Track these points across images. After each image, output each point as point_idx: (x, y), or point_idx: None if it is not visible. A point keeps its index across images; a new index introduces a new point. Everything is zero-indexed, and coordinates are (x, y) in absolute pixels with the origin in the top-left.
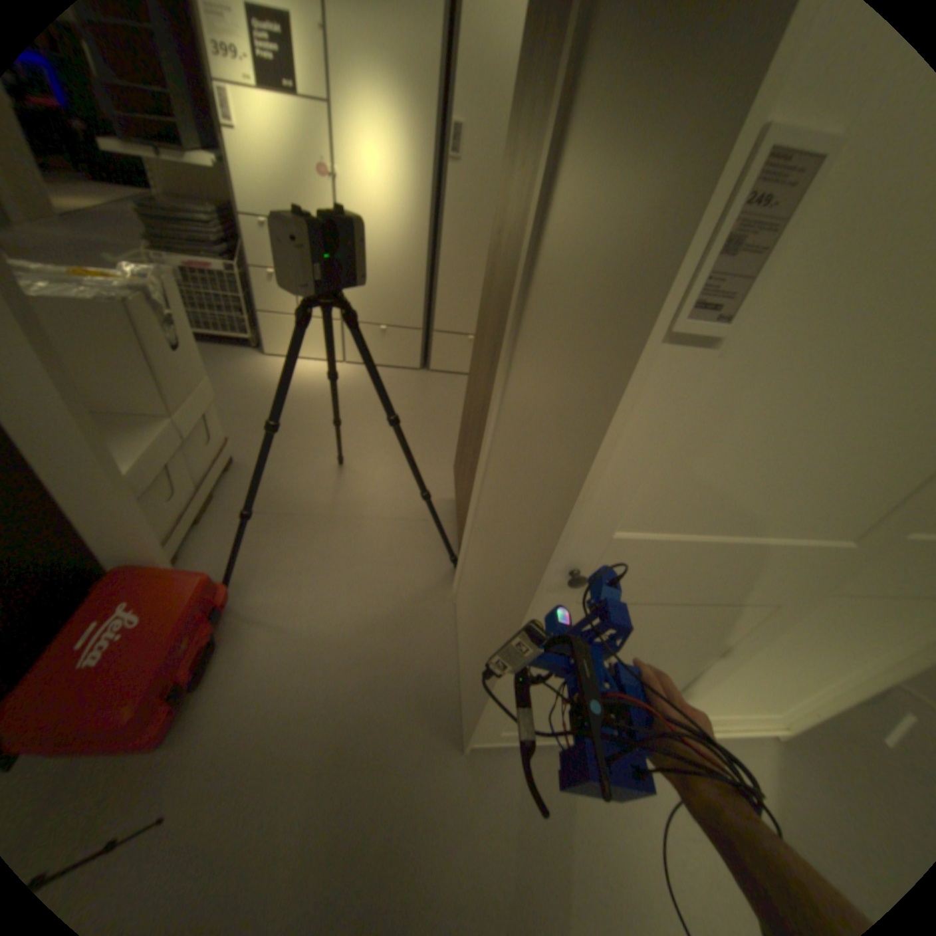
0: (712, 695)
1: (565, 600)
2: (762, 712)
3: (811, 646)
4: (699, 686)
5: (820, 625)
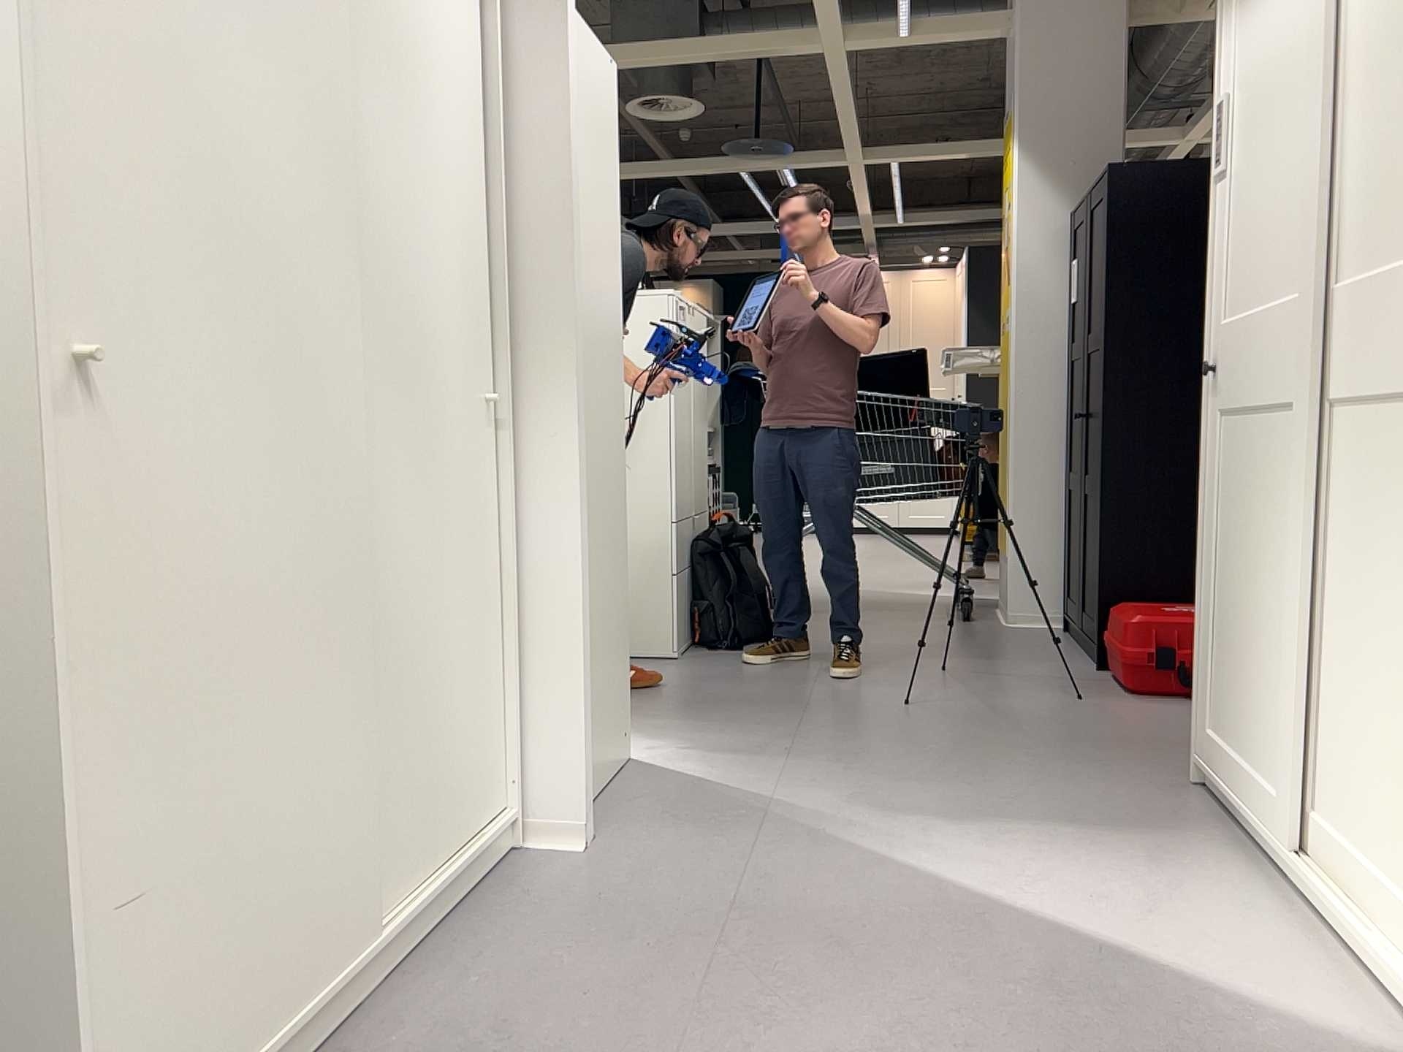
0: (1324, 712)
1: (1207, 406)
2: (1391, 857)
3: (1361, 545)
4: (1278, 613)
5: (1349, 481)
